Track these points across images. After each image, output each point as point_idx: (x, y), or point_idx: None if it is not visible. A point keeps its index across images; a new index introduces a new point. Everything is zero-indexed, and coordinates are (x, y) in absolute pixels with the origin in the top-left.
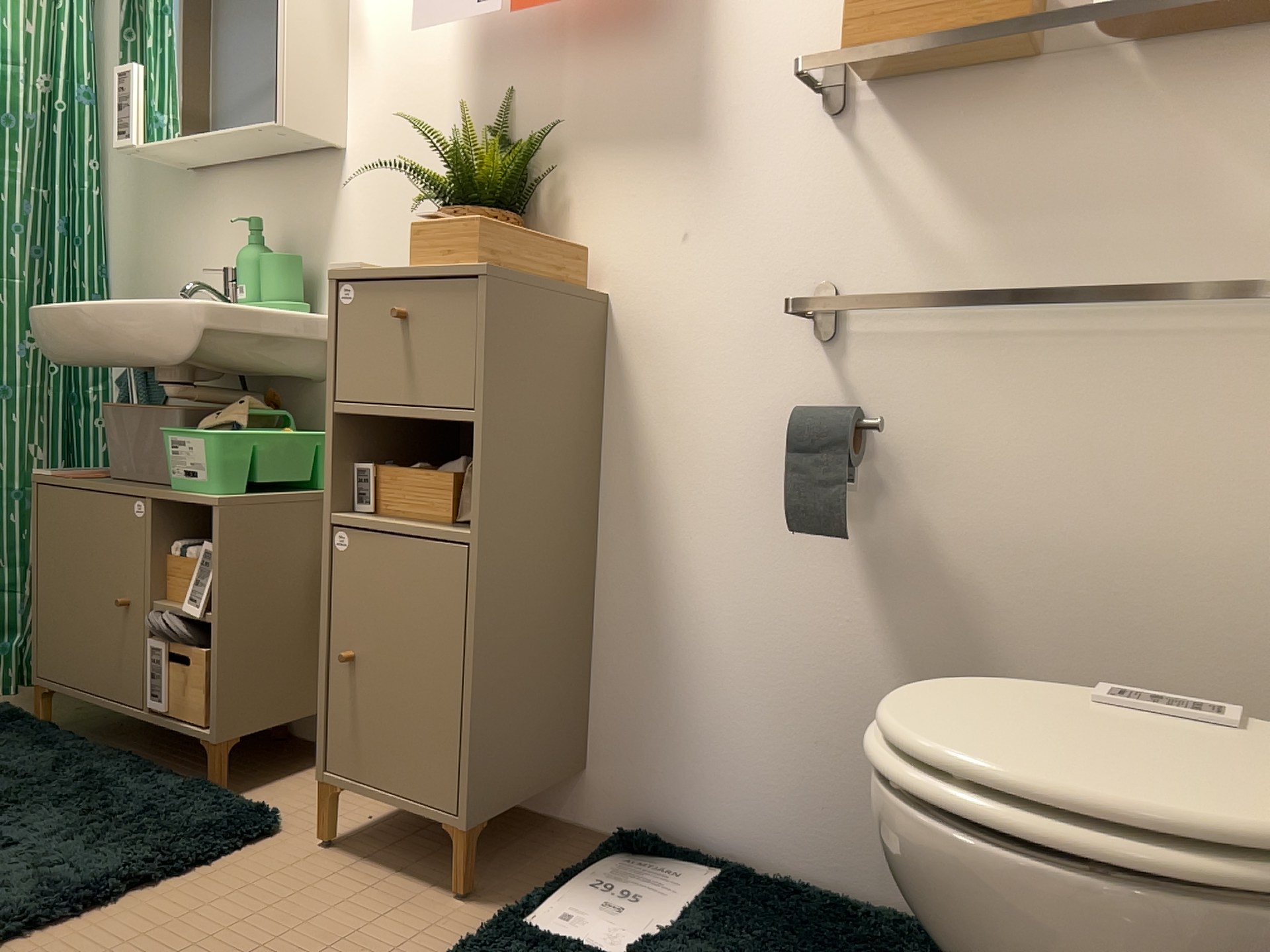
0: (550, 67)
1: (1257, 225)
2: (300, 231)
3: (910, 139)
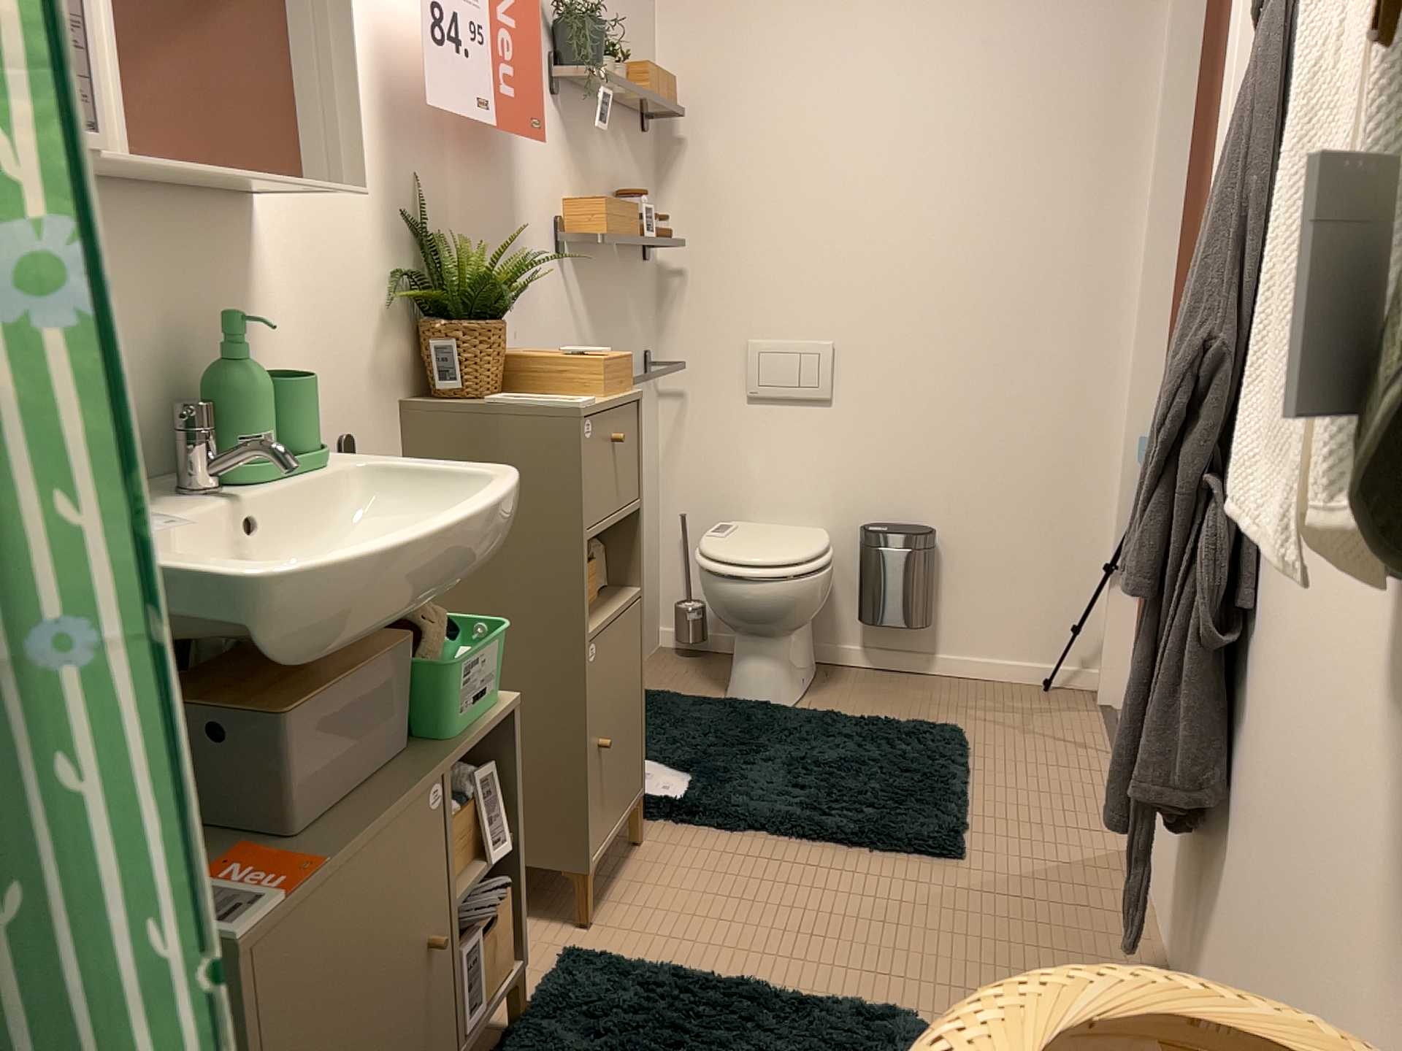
0: (440, 159)
1: (638, 333)
2: (188, 316)
3: (580, 278)
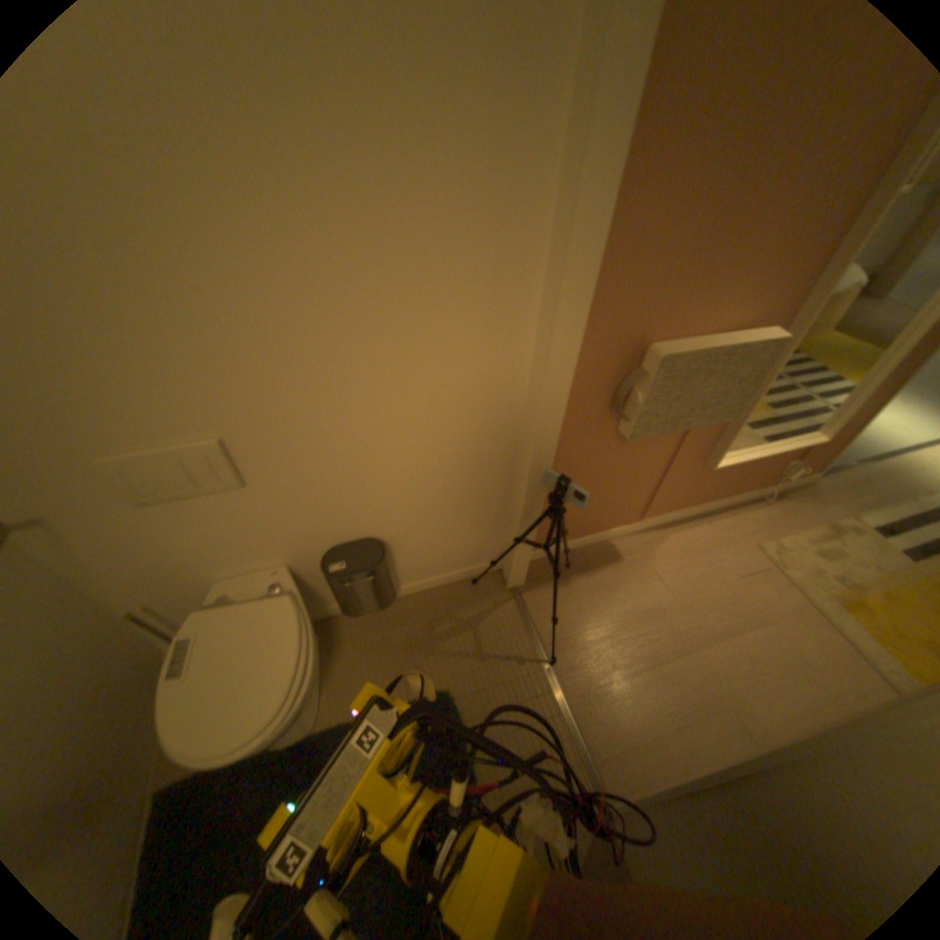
0: None
1: None
2: None
3: None
